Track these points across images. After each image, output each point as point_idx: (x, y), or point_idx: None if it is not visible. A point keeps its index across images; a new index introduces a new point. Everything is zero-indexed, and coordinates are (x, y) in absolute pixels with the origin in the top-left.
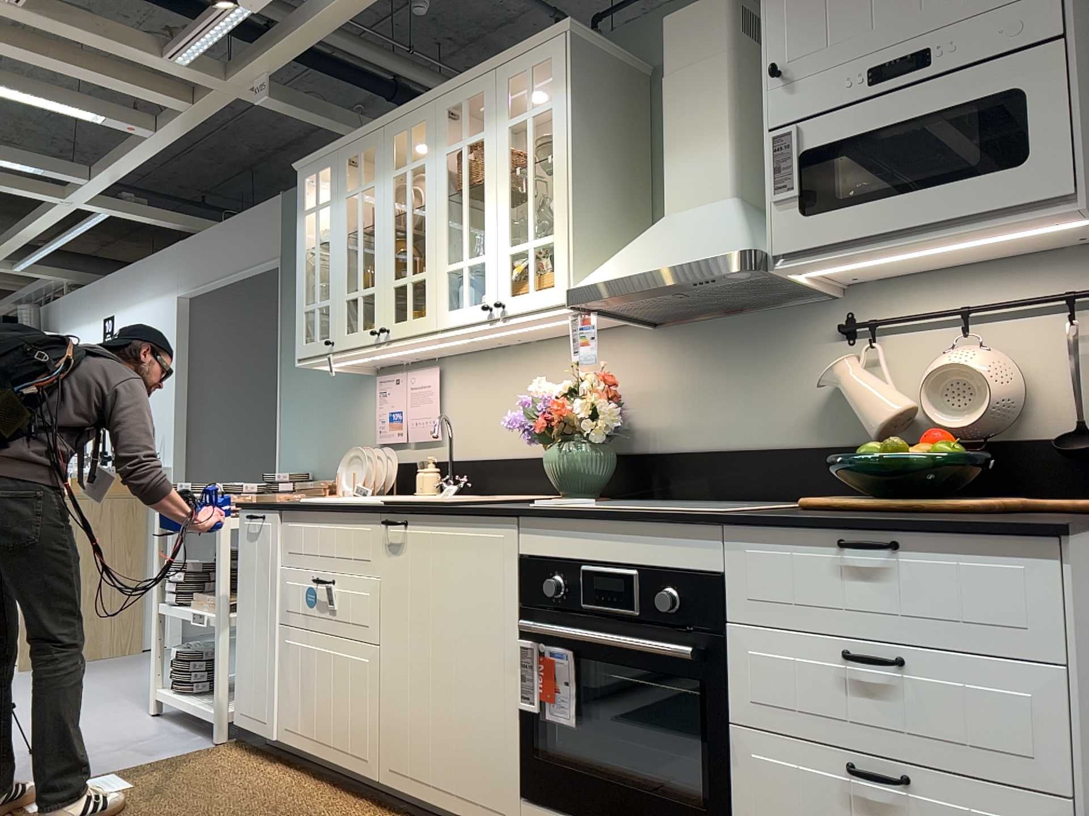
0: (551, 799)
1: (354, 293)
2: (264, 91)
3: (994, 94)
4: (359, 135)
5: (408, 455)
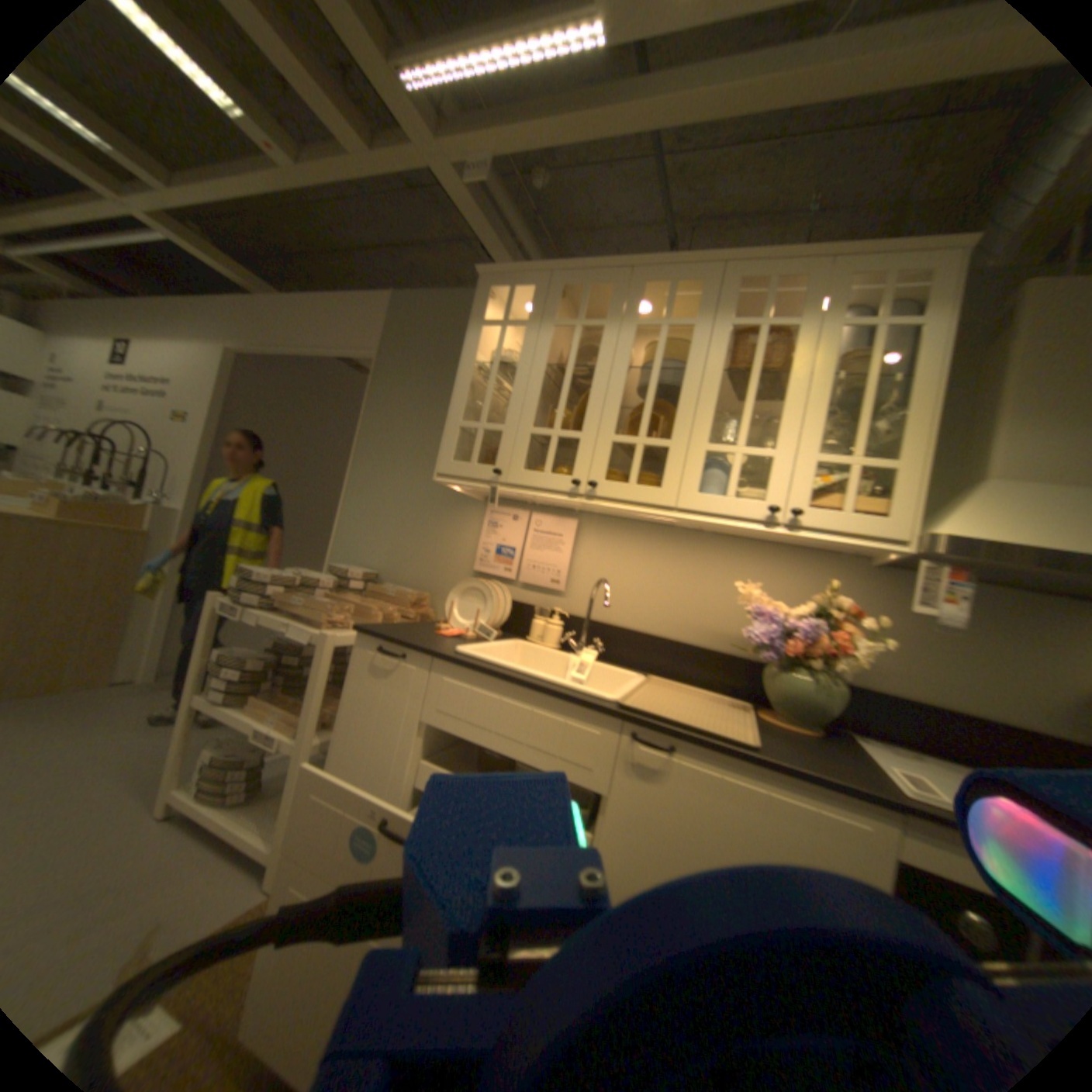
0: None
1: (549, 431)
2: (483, 168)
3: None
4: (594, 265)
5: (523, 597)
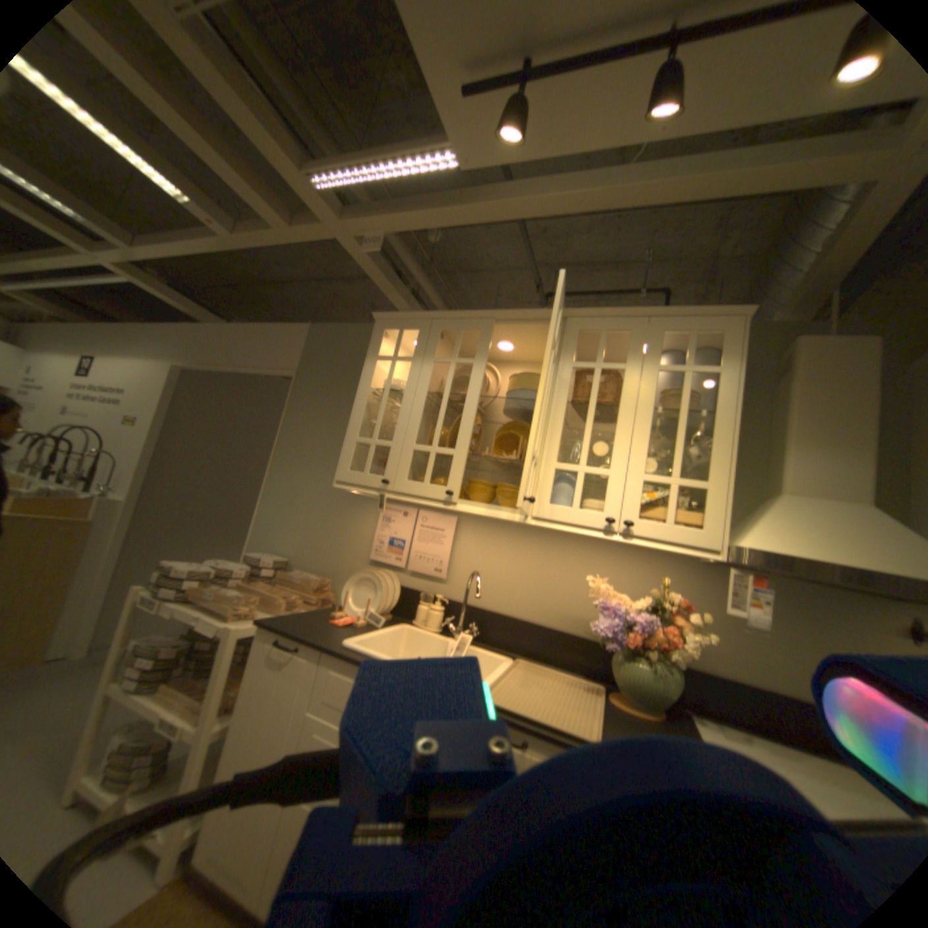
0: None
1: (427, 448)
2: (377, 242)
3: None
4: (464, 315)
5: (409, 584)
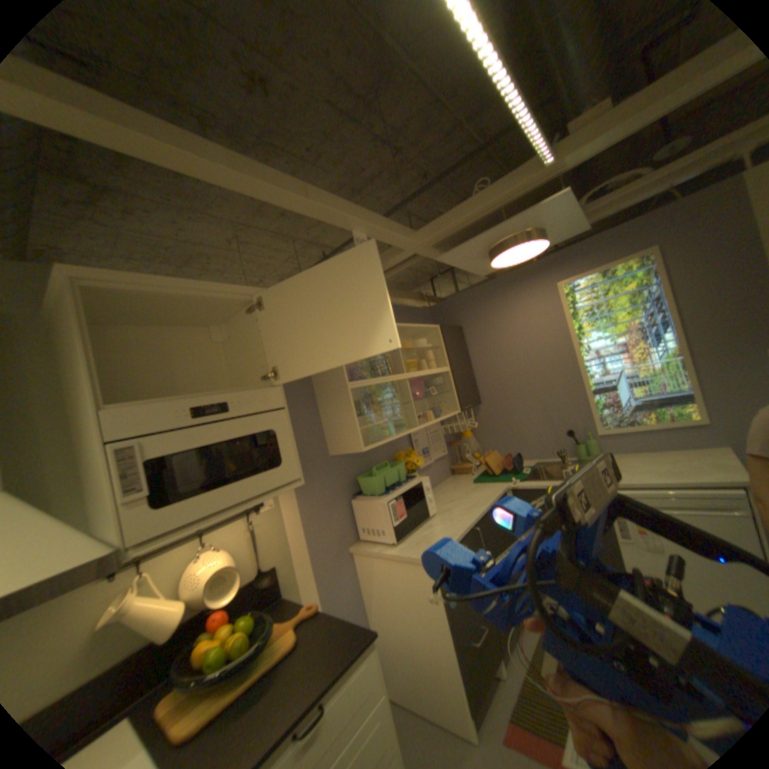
0: None
1: None
2: None
3: (264, 430)
4: None
5: None
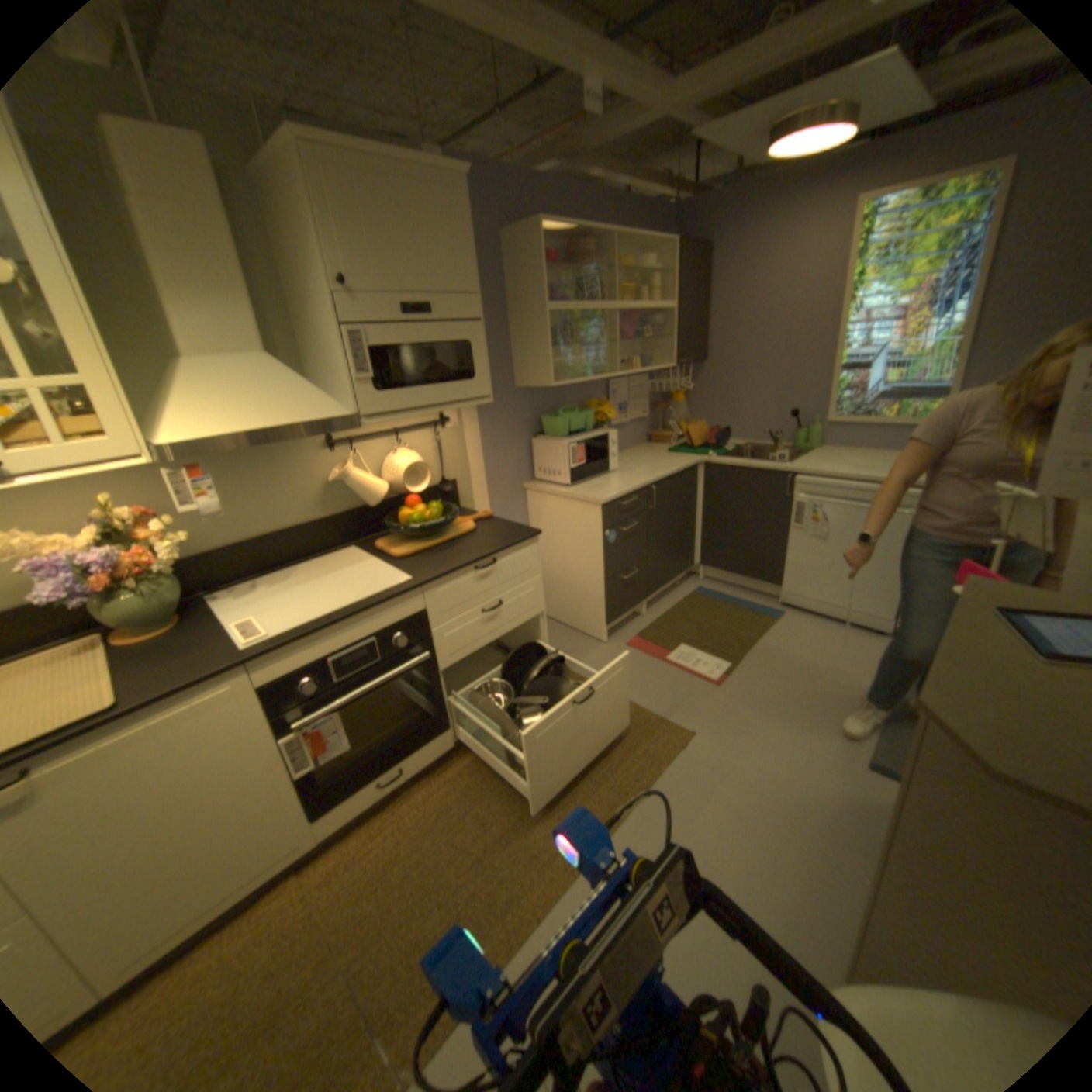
0: (336, 802)
1: None
2: None
3: (461, 342)
4: None
5: None
